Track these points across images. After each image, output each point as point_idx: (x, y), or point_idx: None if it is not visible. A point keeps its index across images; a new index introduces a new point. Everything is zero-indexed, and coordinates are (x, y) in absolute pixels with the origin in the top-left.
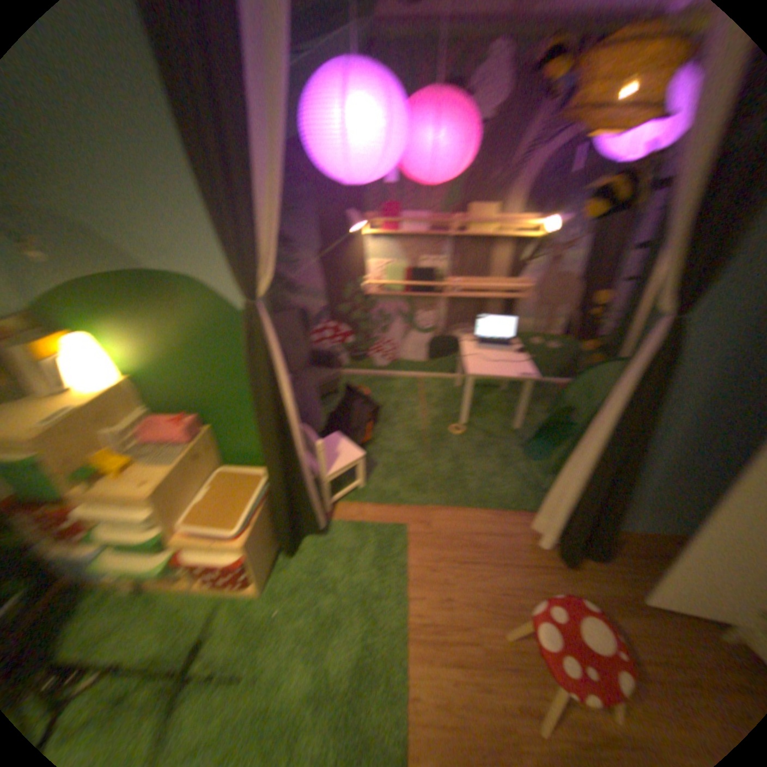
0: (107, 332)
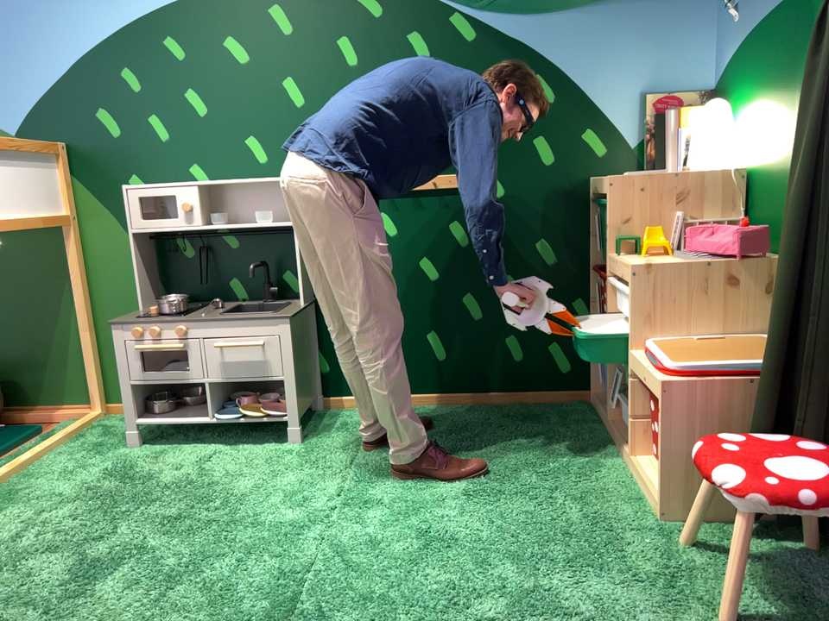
0: (748, 104)
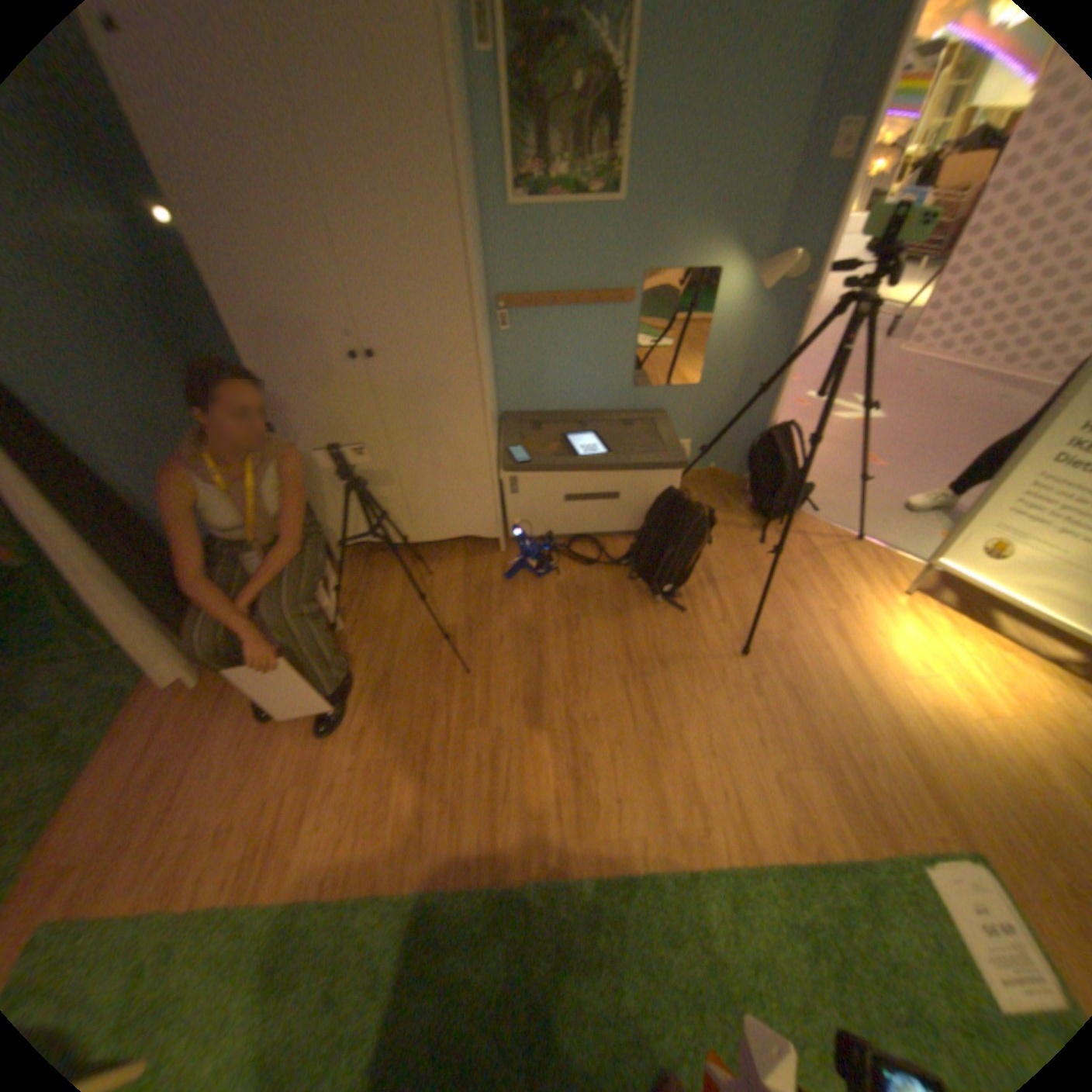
0: None
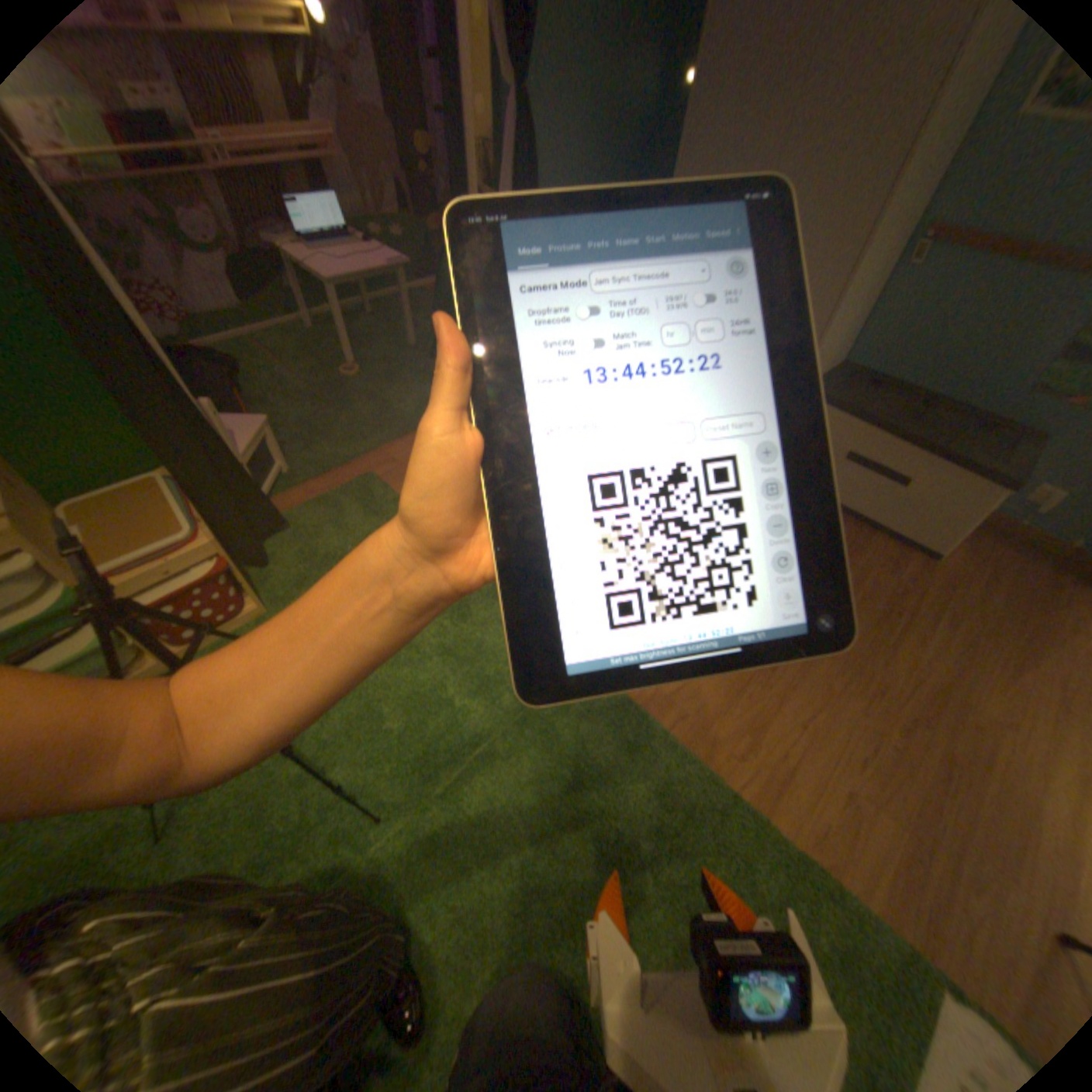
0: None
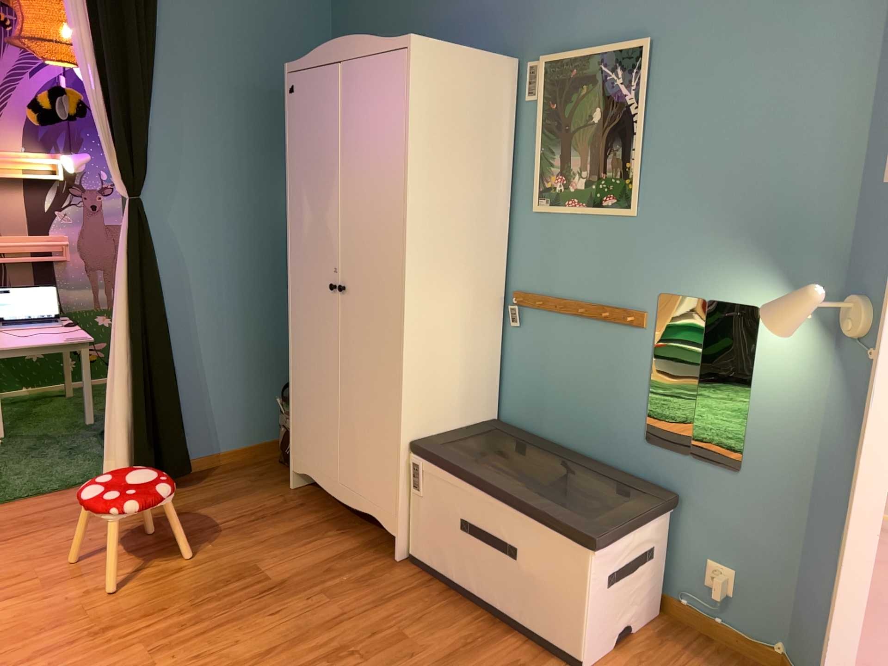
0: None
